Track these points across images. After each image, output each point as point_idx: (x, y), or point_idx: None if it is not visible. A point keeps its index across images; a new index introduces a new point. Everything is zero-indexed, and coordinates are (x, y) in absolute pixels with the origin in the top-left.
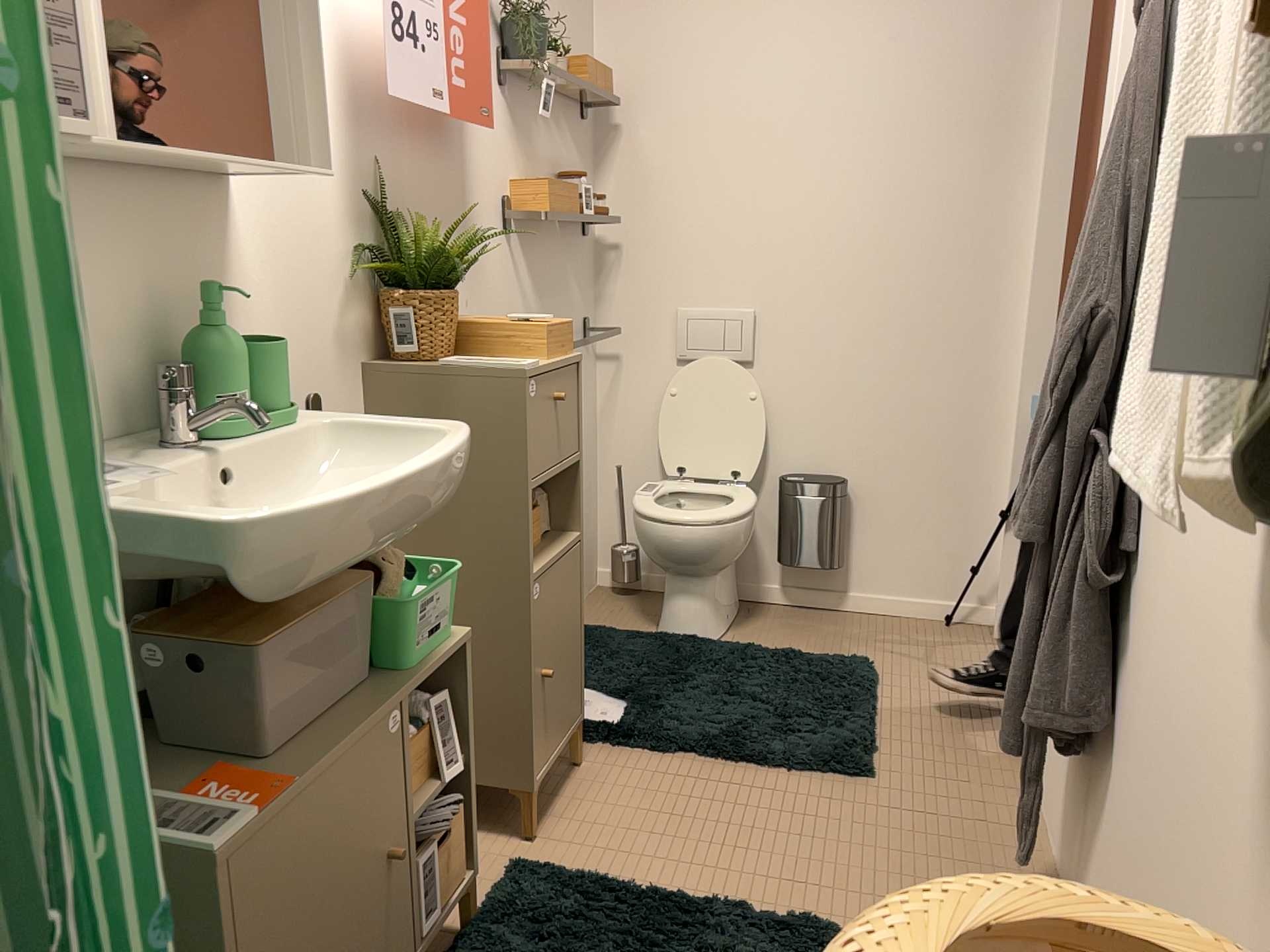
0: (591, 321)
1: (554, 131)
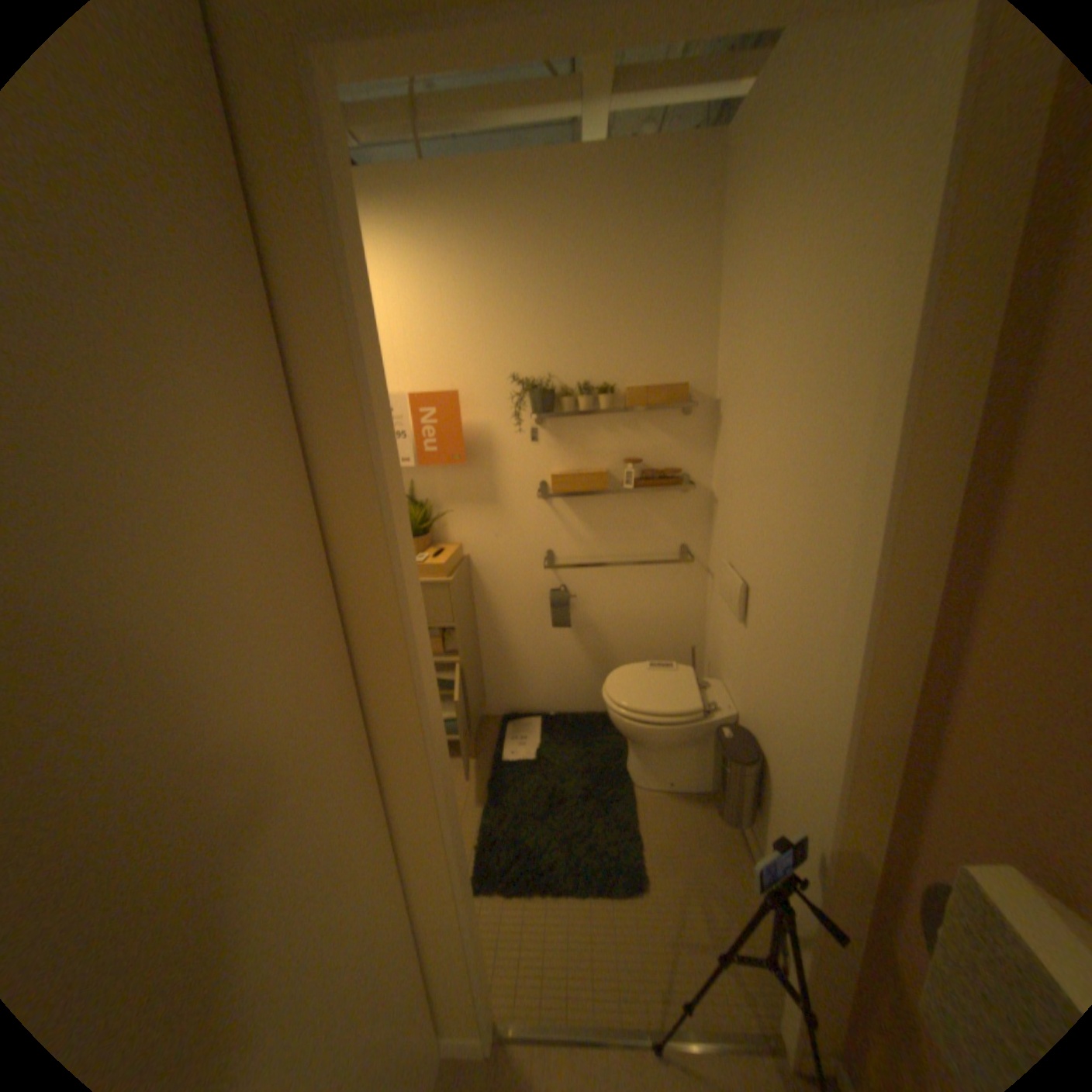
0: (691, 543)
1: (619, 425)
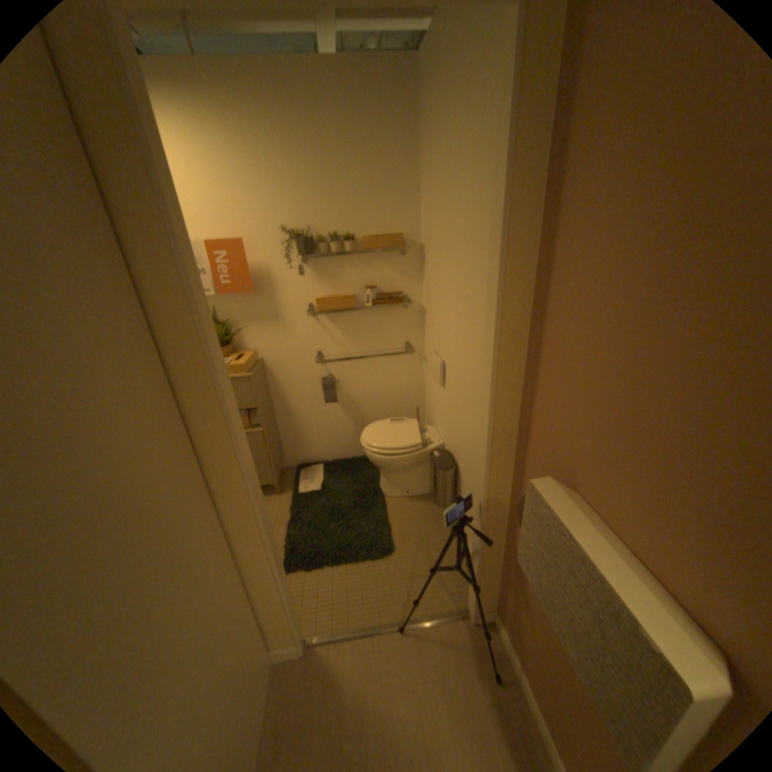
0: (412, 341)
1: (359, 263)
